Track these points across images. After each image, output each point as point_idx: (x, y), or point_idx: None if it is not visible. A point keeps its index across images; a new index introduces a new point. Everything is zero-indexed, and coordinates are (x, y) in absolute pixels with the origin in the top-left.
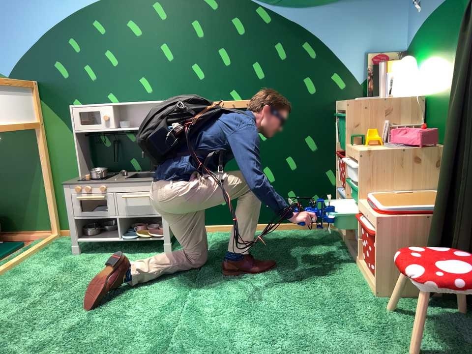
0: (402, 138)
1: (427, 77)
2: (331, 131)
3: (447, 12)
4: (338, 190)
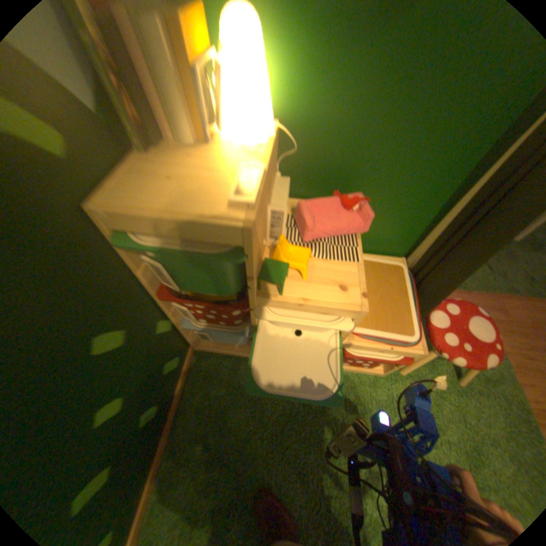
0: (332, 229)
1: (284, 76)
2: (126, 276)
3: None
4: (192, 328)
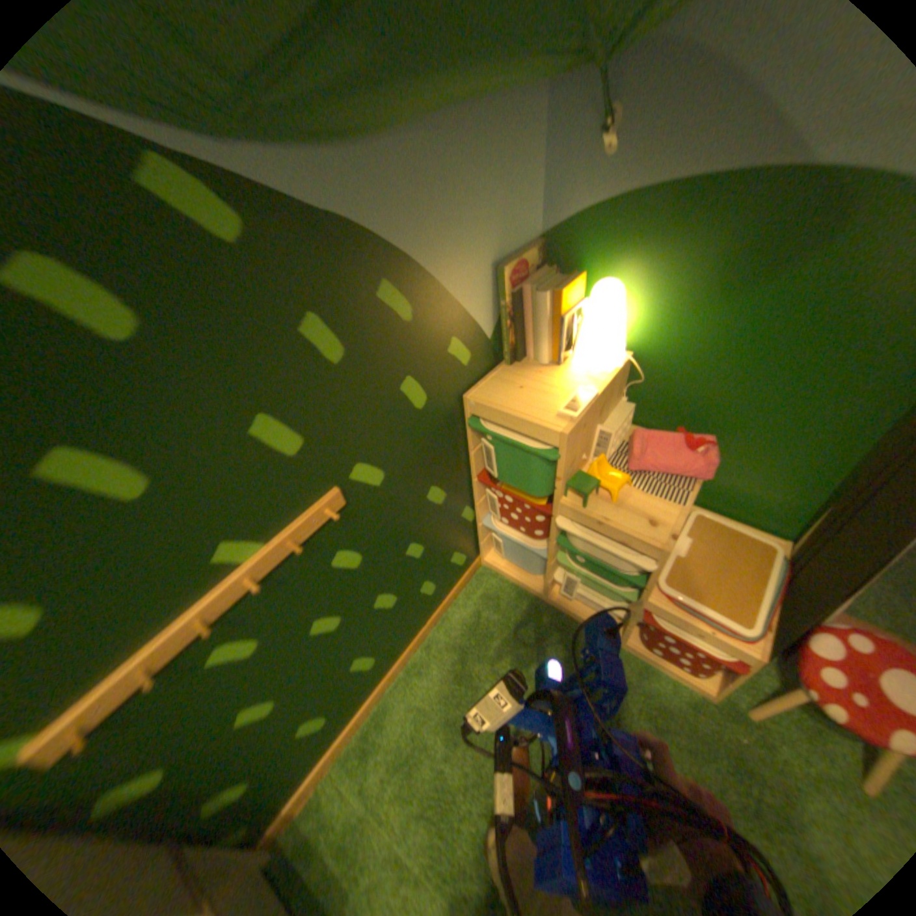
0: (663, 465)
1: (642, 320)
2: (462, 451)
3: (759, 202)
4: (489, 529)
